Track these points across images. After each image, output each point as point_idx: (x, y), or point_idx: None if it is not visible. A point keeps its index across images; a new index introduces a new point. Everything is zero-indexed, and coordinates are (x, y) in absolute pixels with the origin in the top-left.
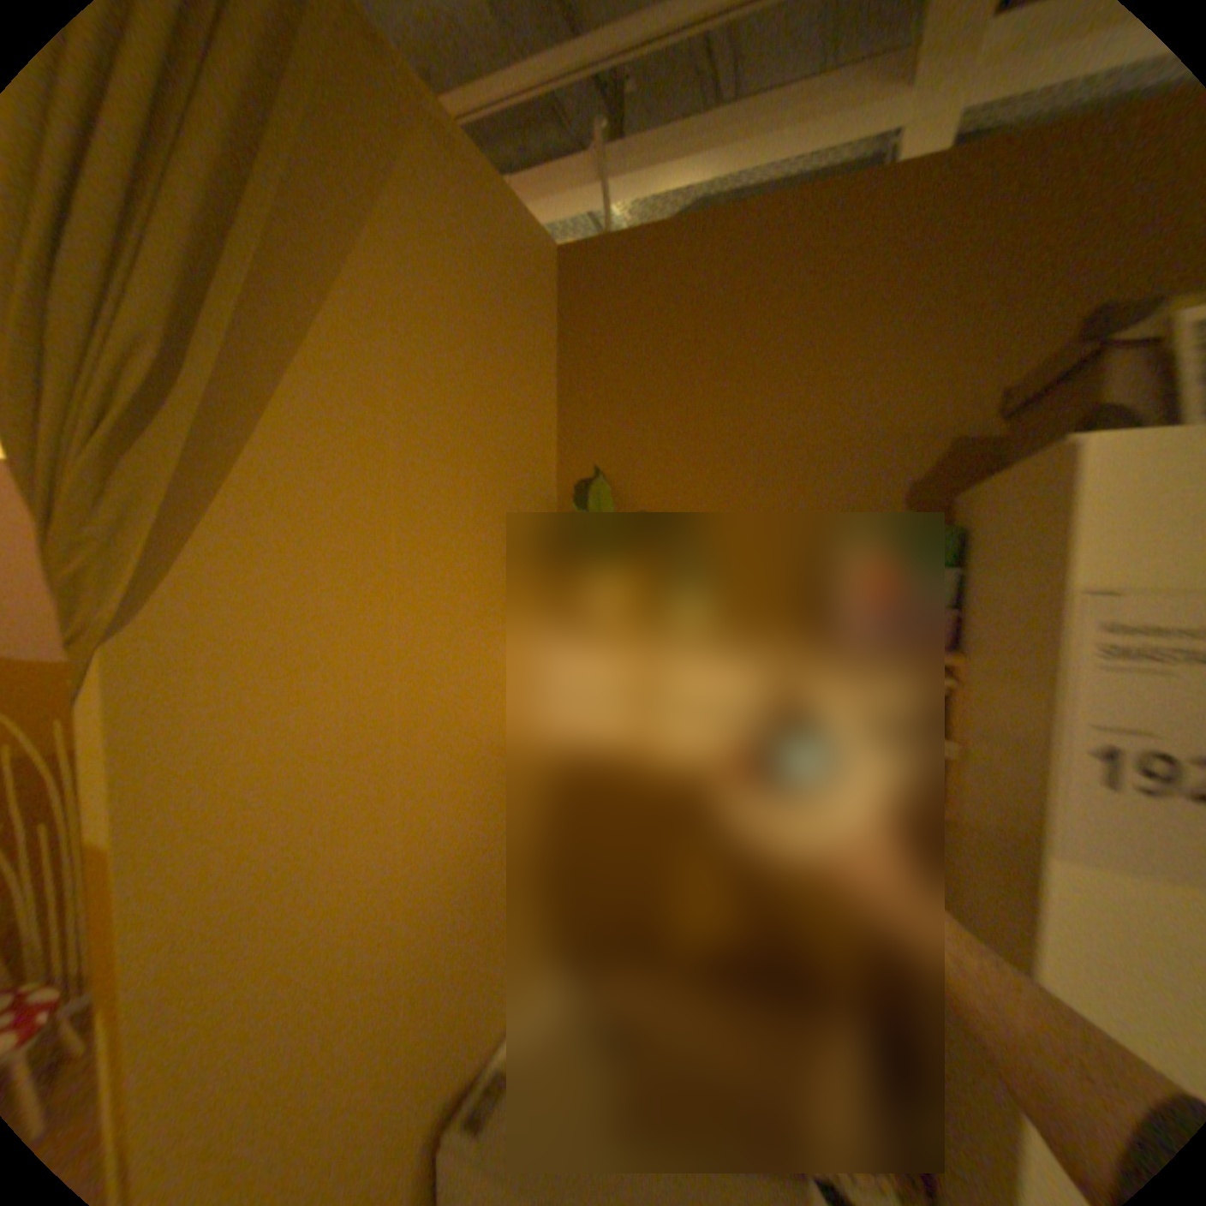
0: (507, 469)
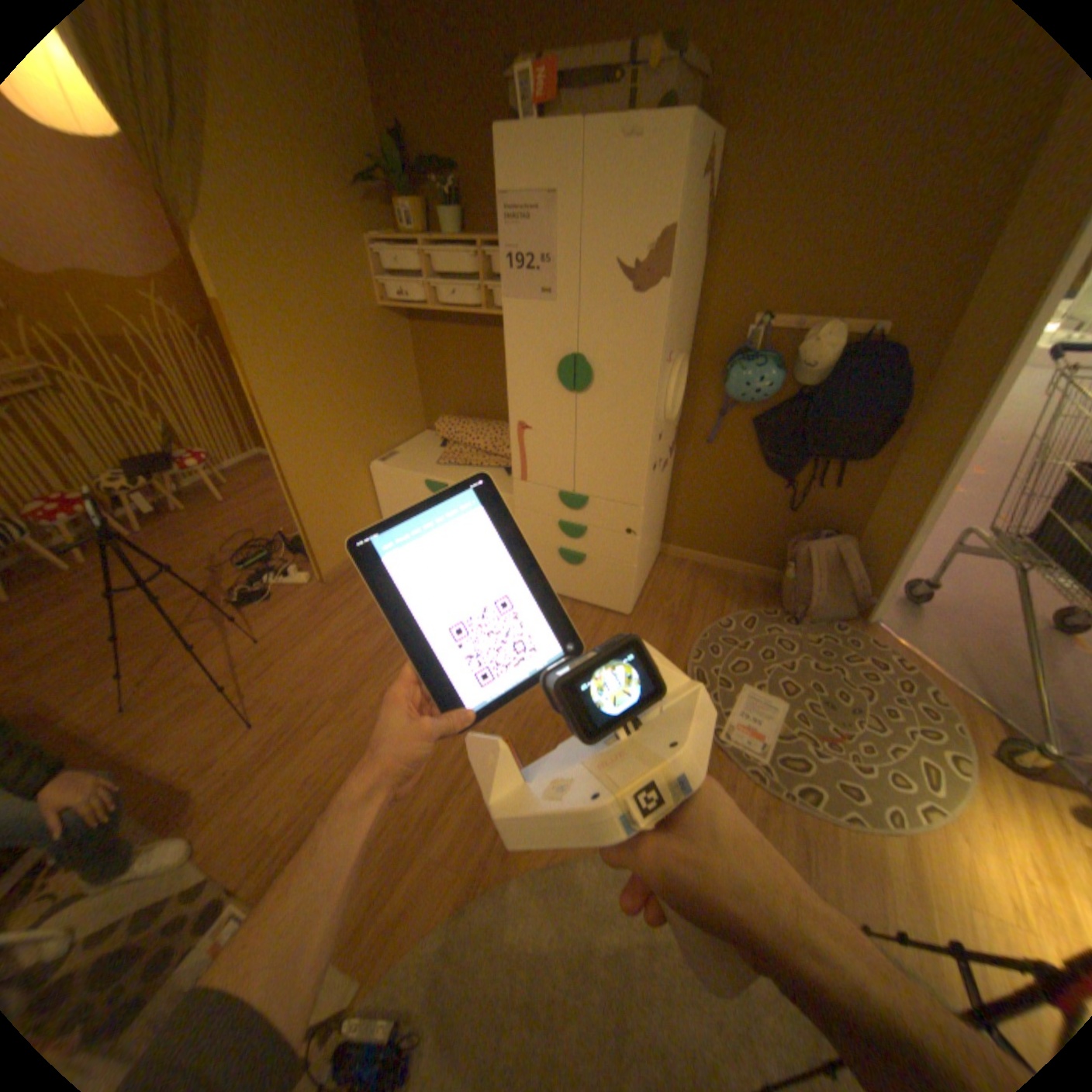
0: (334, 130)
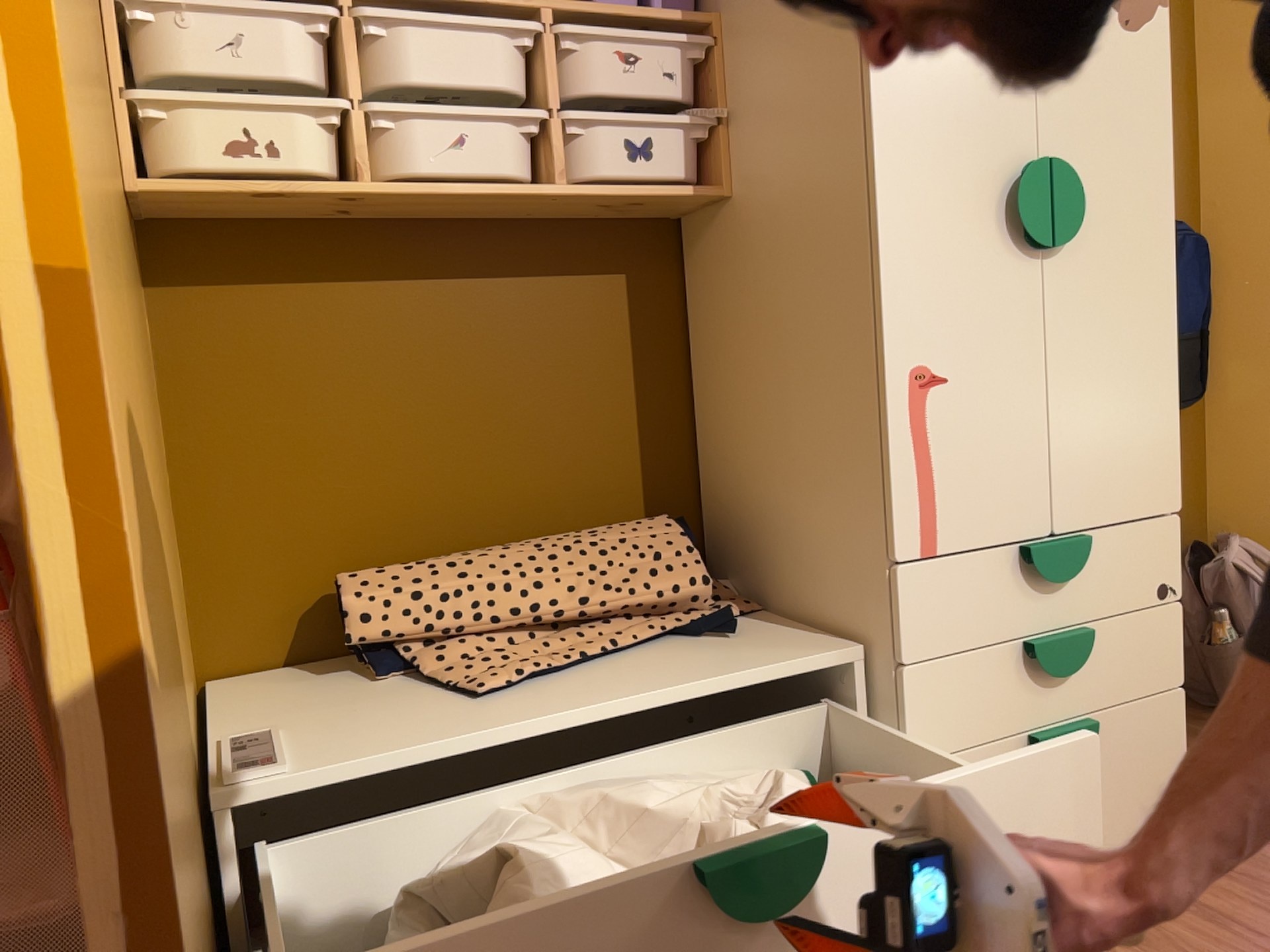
0: None
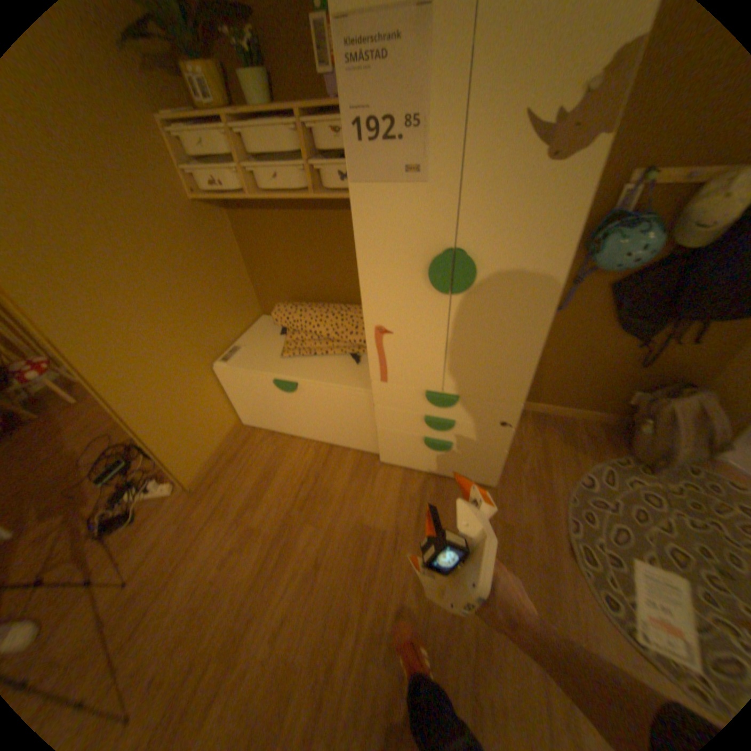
0: None
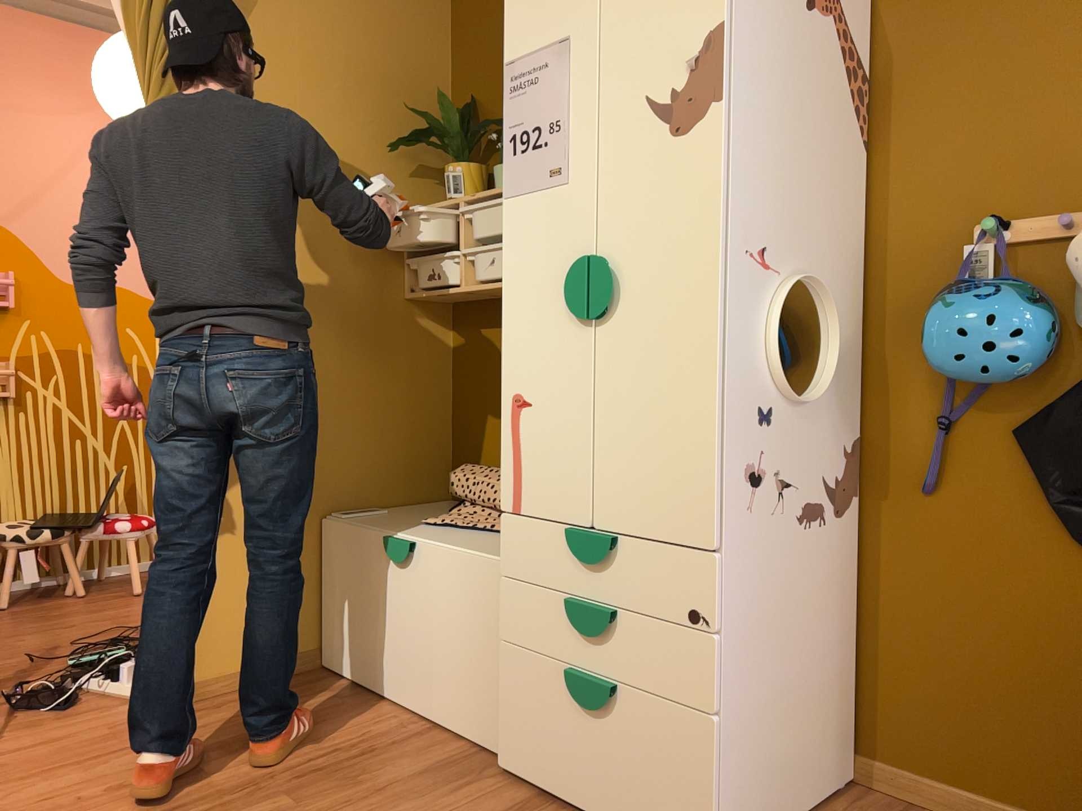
0: (394, 100)
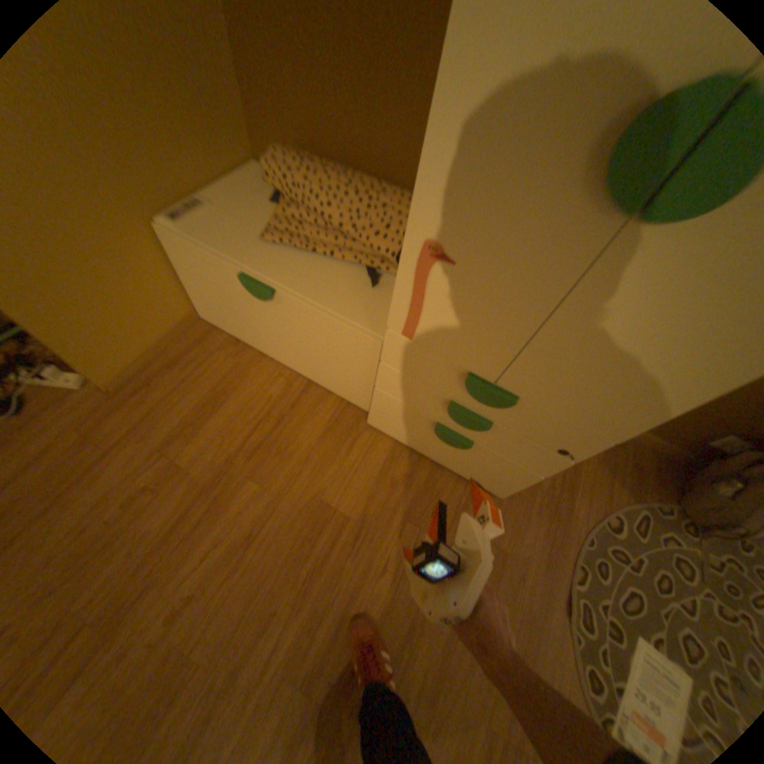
0: None
